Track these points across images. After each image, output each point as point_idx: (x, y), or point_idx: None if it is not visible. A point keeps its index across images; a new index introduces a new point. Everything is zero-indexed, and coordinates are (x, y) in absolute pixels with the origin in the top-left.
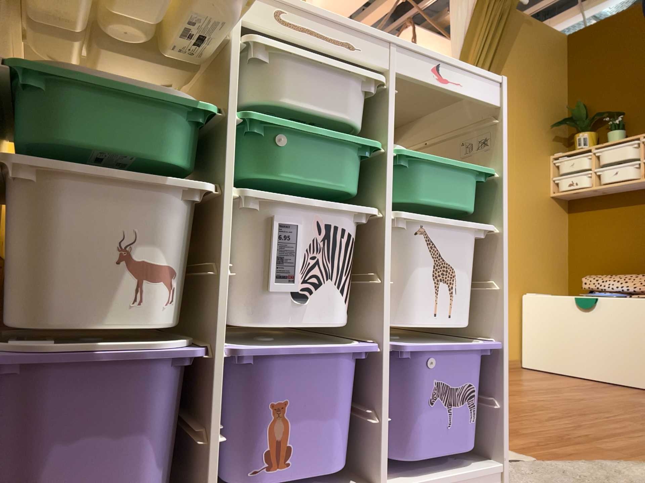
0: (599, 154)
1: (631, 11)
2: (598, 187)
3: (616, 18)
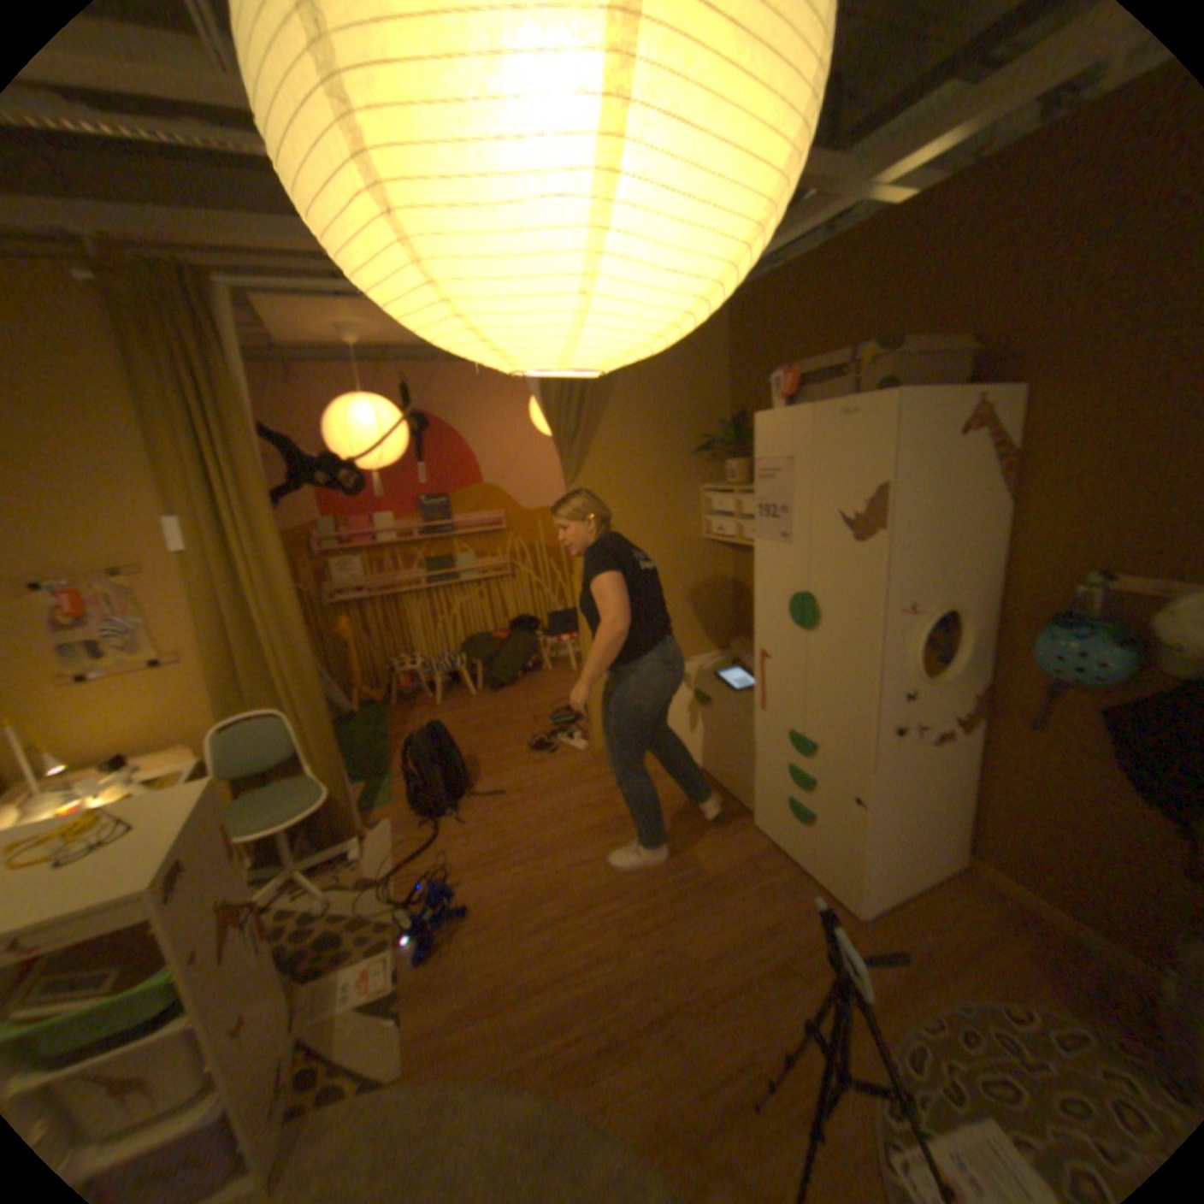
0: (746, 499)
1: (798, 262)
2: (744, 544)
3: (782, 270)
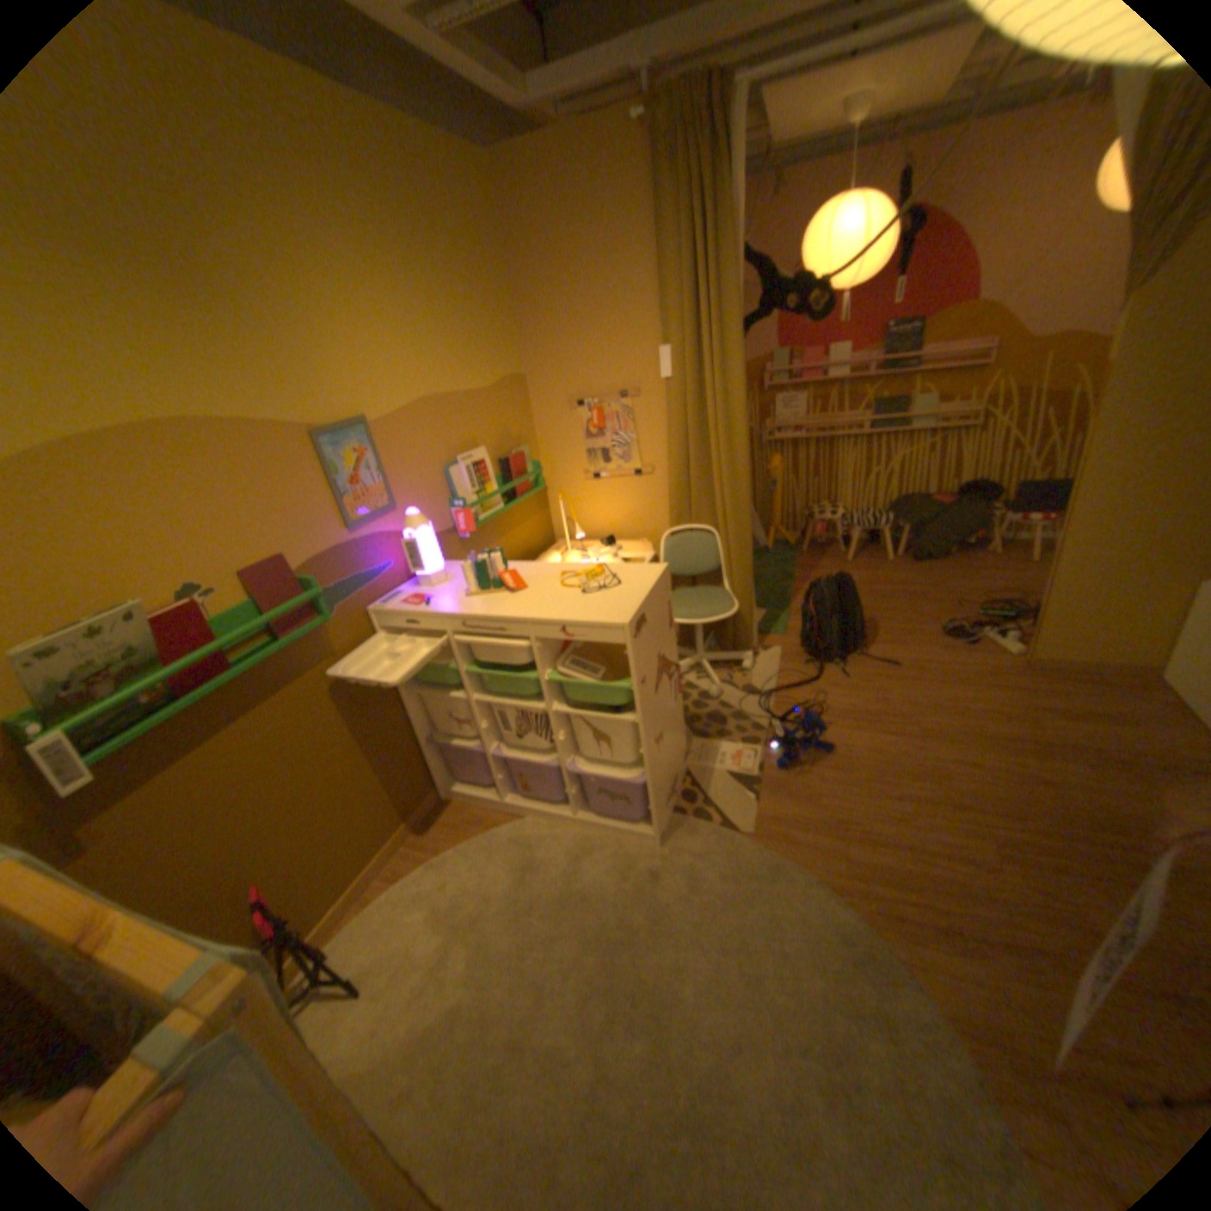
0: None
1: None
2: None
3: None
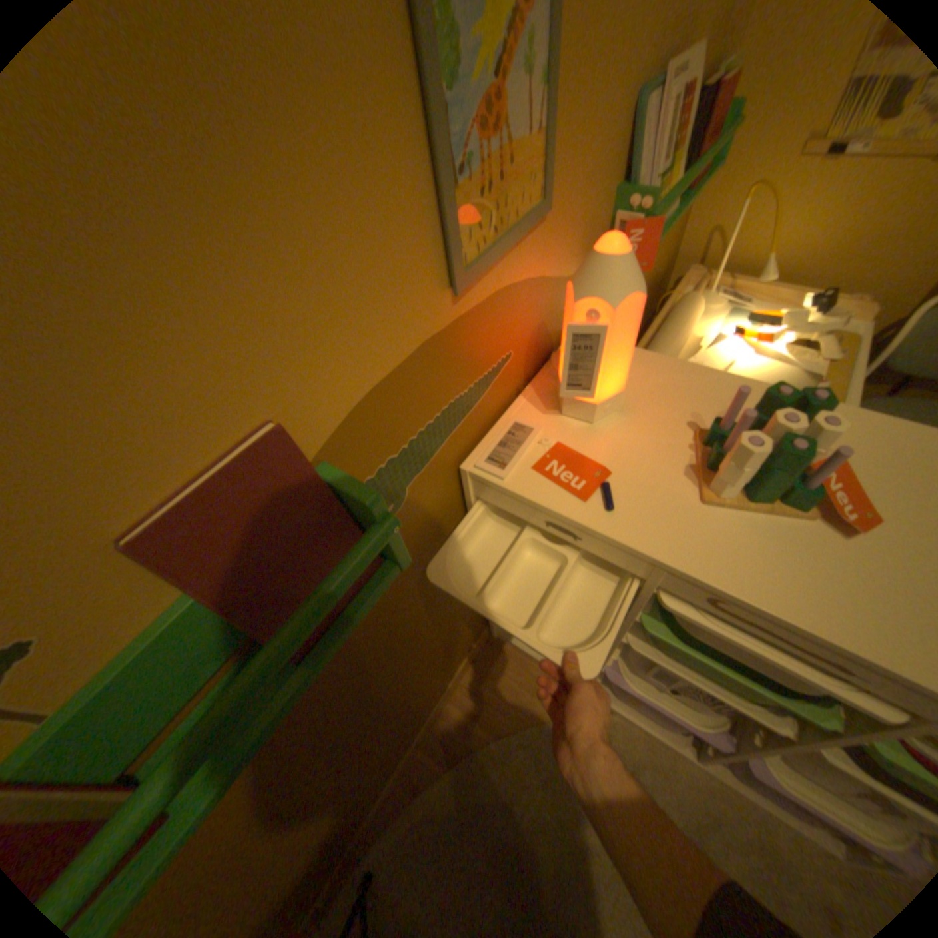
0: None
1: None
2: None
3: None
